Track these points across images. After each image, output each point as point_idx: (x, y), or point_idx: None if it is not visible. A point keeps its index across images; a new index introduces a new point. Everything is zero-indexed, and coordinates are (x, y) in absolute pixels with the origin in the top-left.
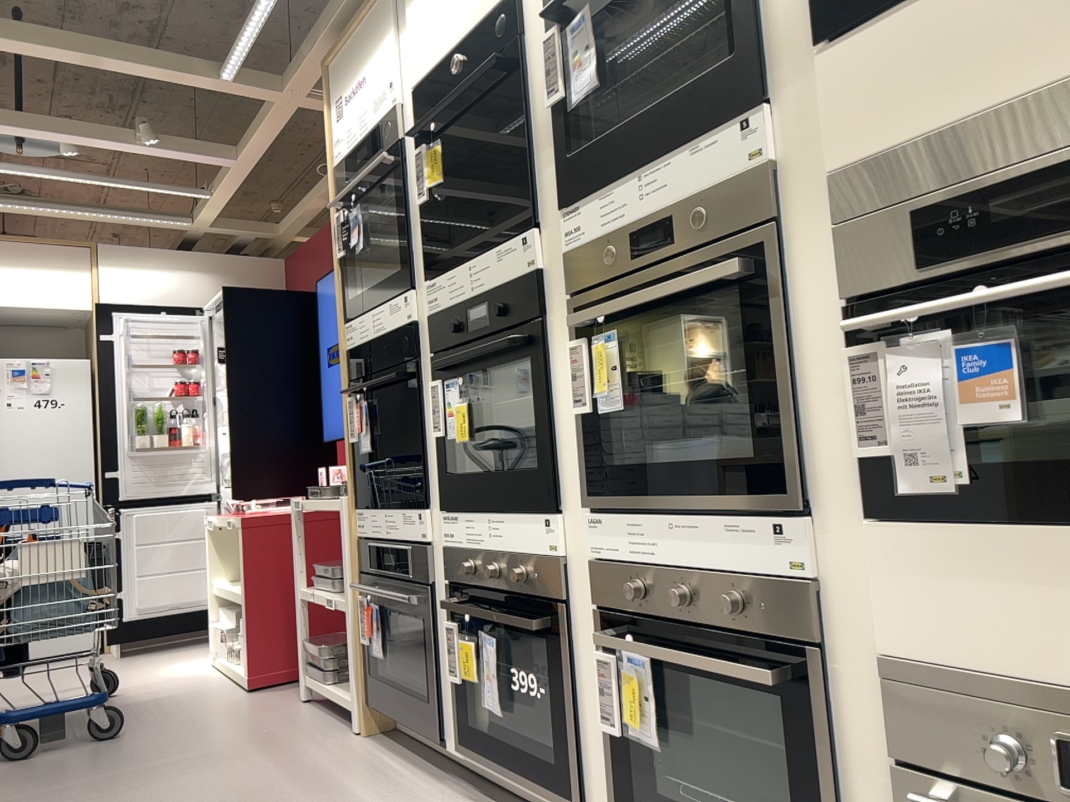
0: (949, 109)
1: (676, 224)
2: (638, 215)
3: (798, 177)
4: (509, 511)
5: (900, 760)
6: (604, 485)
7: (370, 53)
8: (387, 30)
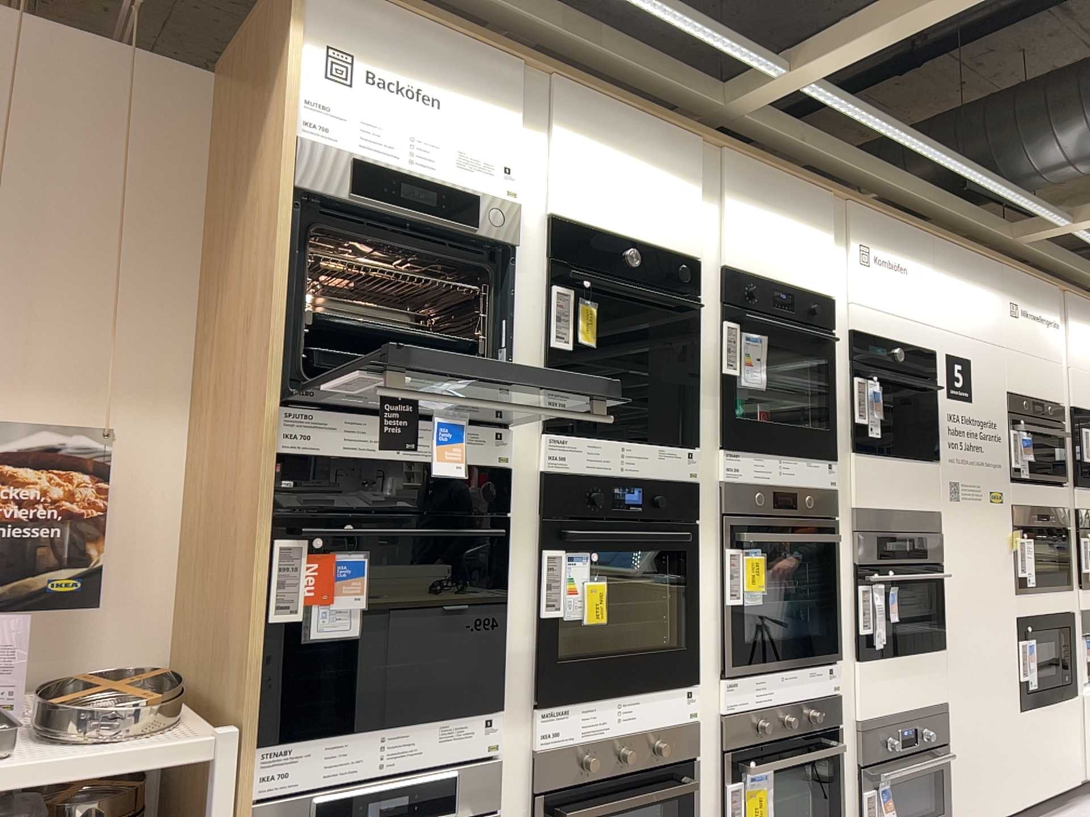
0: (885, 503)
1: (796, 499)
2: (778, 483)
3: (840, 501)
4: (647, 689)
5: (863, 763)
6: (741, 656)
7: (464, 89)
8: (516, 108)
